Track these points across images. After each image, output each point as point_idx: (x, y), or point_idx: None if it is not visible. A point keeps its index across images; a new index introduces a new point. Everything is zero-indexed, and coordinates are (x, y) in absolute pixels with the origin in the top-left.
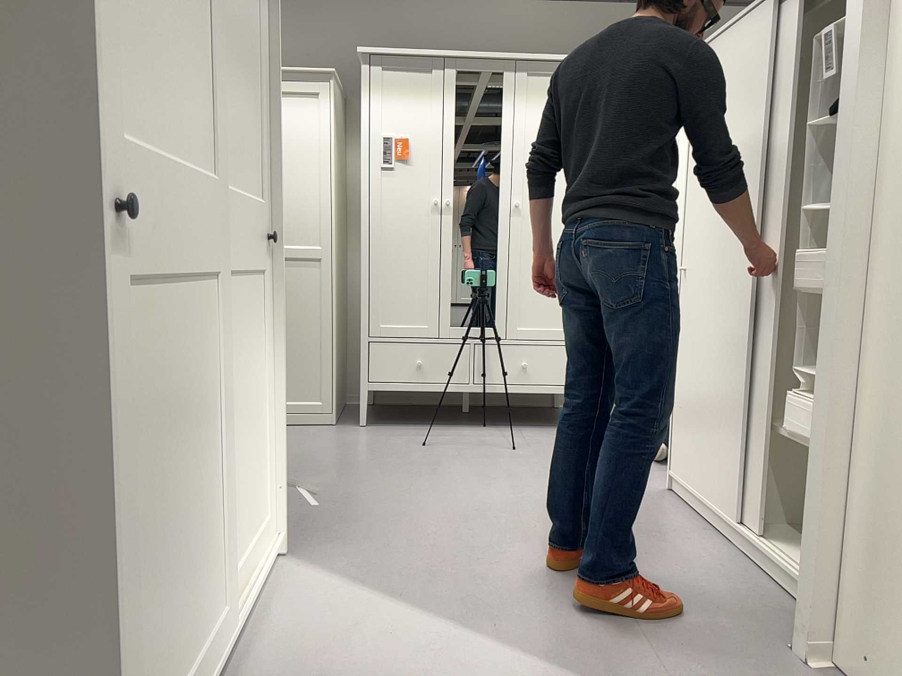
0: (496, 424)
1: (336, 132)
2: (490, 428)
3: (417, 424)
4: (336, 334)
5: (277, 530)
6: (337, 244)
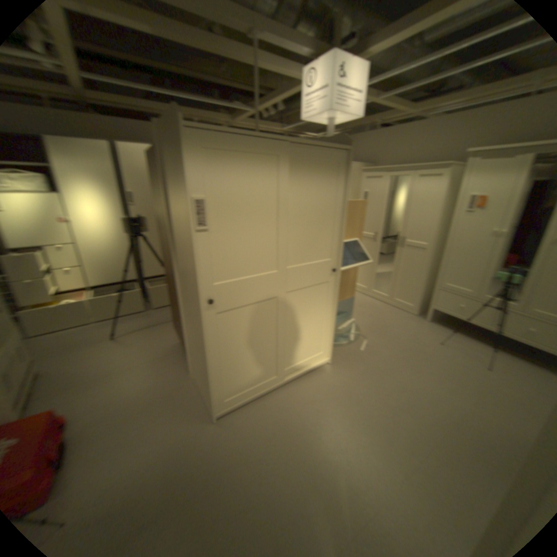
0: (506, 349)
1: (451, 190)
2: (499, 350)
3: (459, 331)
4: (428, 281)
5: (331, 355)
6: (439, 242)
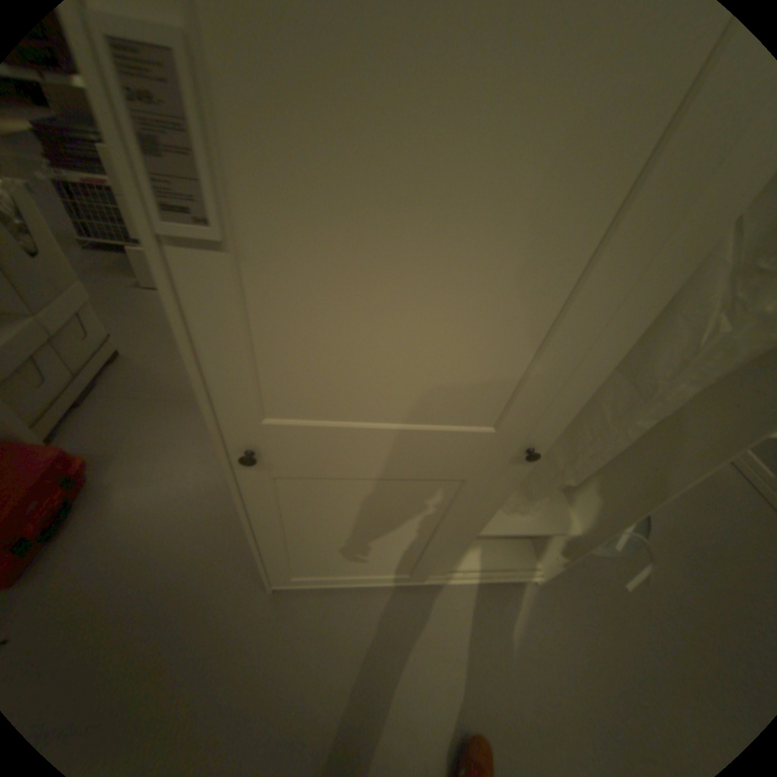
0: None
1: None
2: None
3: None
4: None
5: (549, 574)
6: None
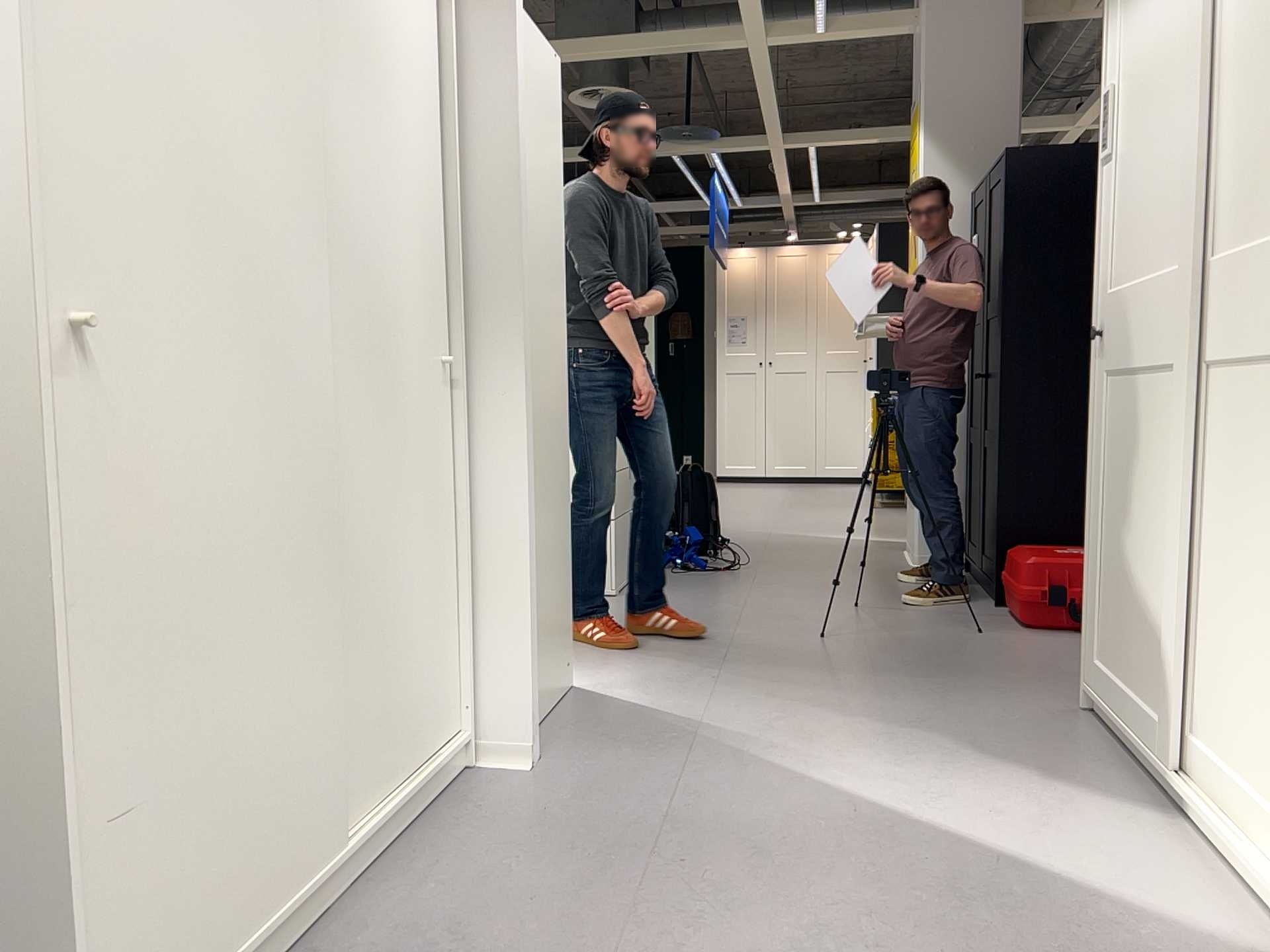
0: None
1: None
2: None
3: None
4: None
5: None
6: None
